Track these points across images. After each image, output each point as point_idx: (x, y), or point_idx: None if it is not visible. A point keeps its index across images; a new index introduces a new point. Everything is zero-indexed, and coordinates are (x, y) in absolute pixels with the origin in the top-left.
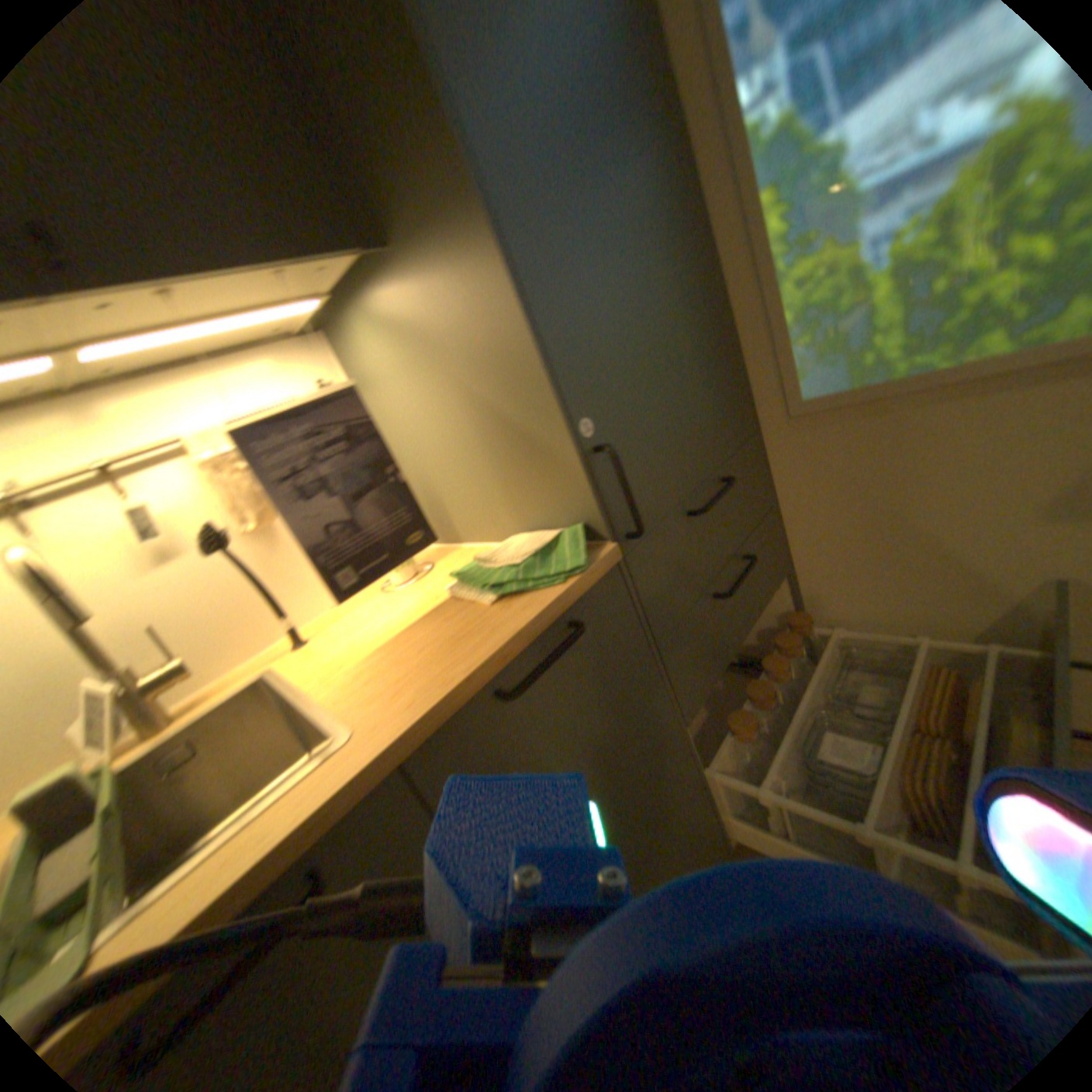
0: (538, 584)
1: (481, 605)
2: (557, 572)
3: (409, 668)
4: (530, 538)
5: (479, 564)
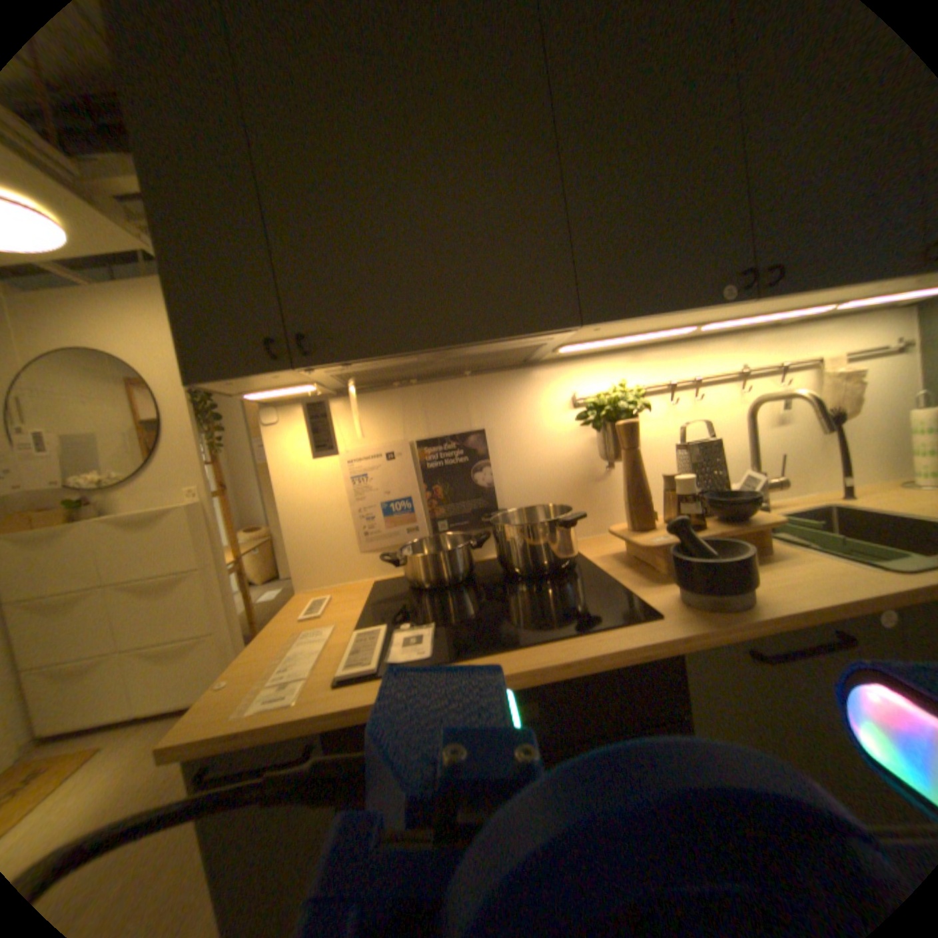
0: None
1: None
2: None
3: None
4: None
5: None
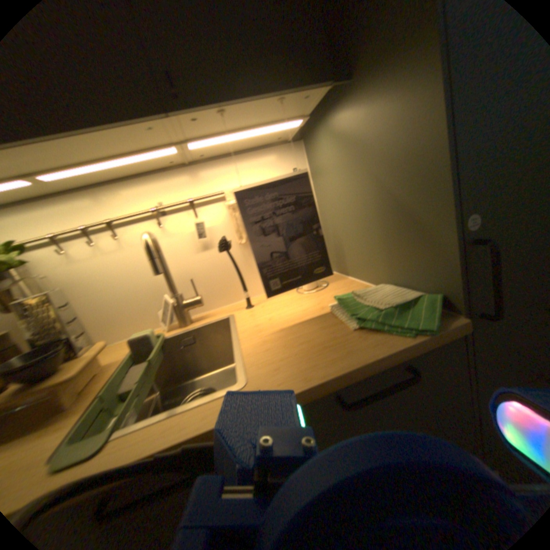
0: (392, 331)
1: (347, 328)
2: (410, 328)
3: (290, 353)
4: (395, 291)
5: (354, 297)
